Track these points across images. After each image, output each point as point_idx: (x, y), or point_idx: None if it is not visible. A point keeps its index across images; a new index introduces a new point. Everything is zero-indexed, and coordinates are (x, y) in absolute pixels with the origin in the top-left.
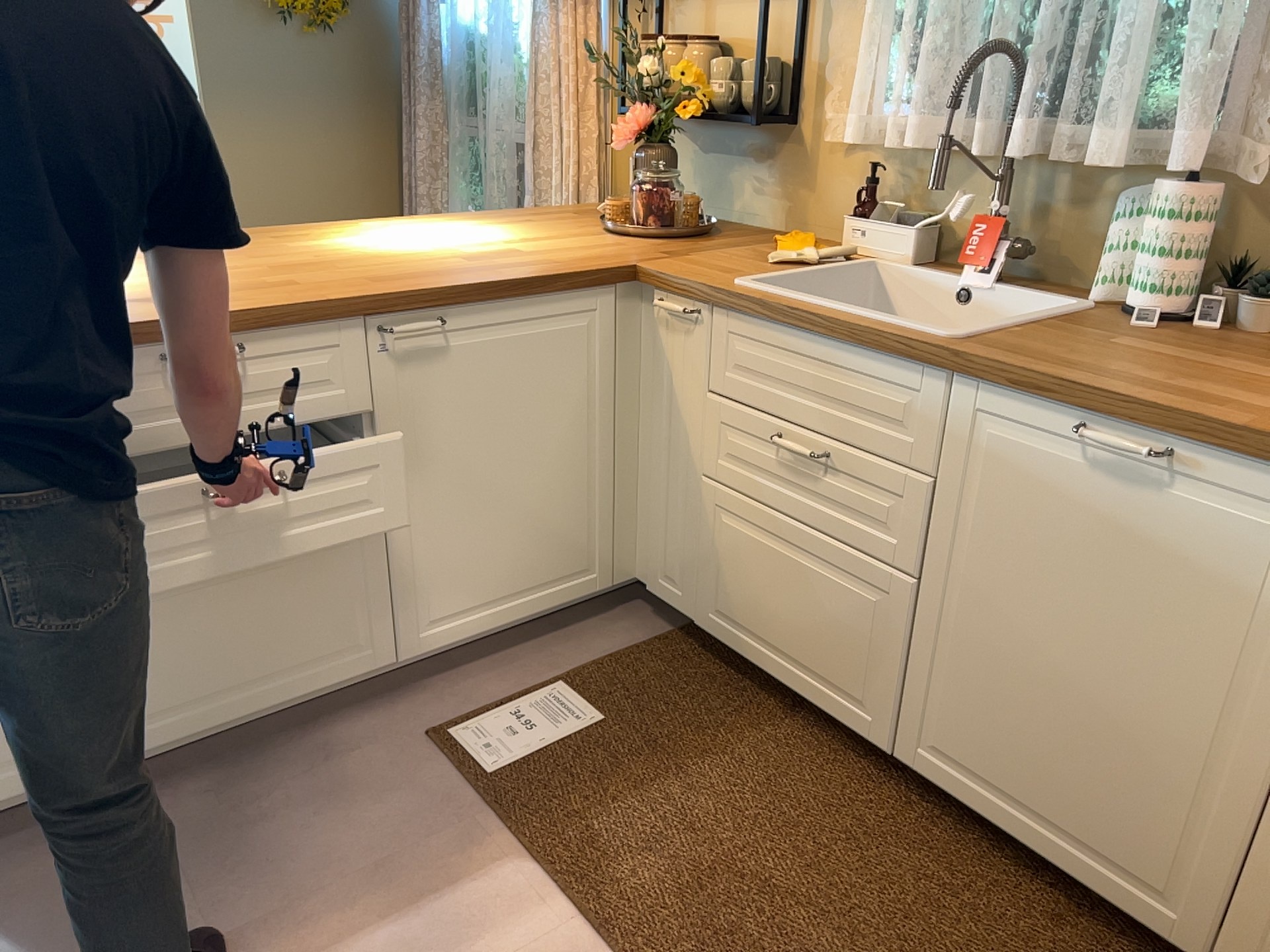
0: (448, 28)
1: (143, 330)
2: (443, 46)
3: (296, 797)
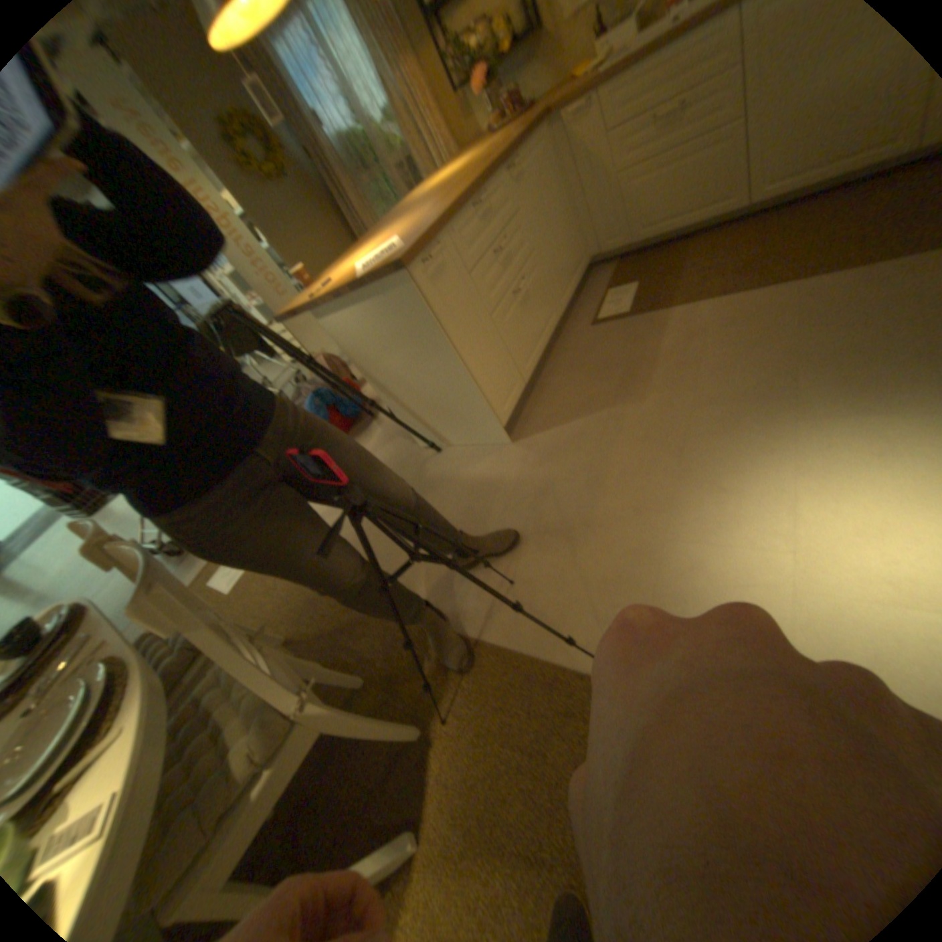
0: (326, 134)
1: (465, 190)
2: (331, 143)
3: (582, 355)
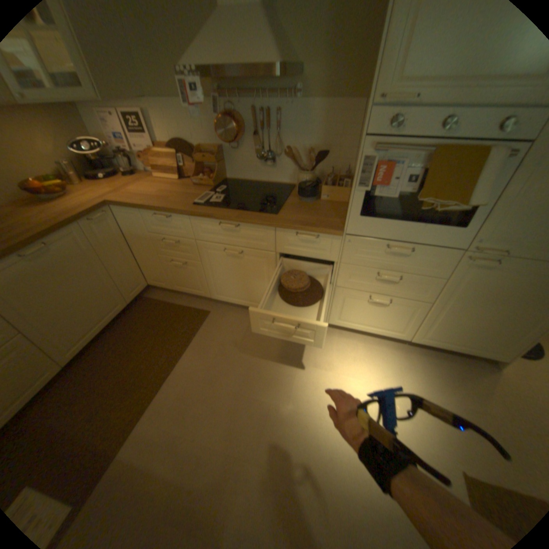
0: None
1: None
2: None
3: None
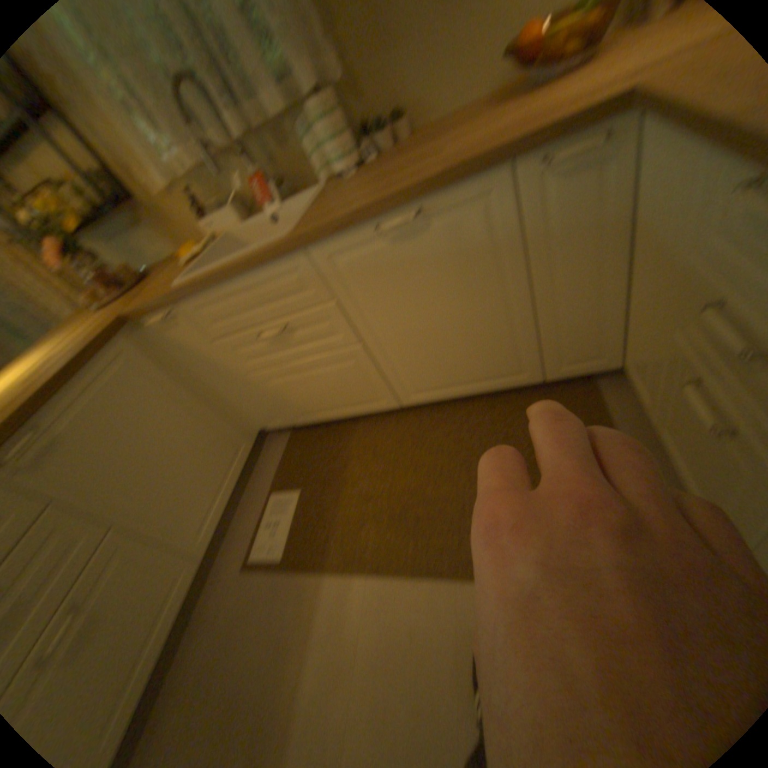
0: None
1: None
2: None
3: (213, 667)
